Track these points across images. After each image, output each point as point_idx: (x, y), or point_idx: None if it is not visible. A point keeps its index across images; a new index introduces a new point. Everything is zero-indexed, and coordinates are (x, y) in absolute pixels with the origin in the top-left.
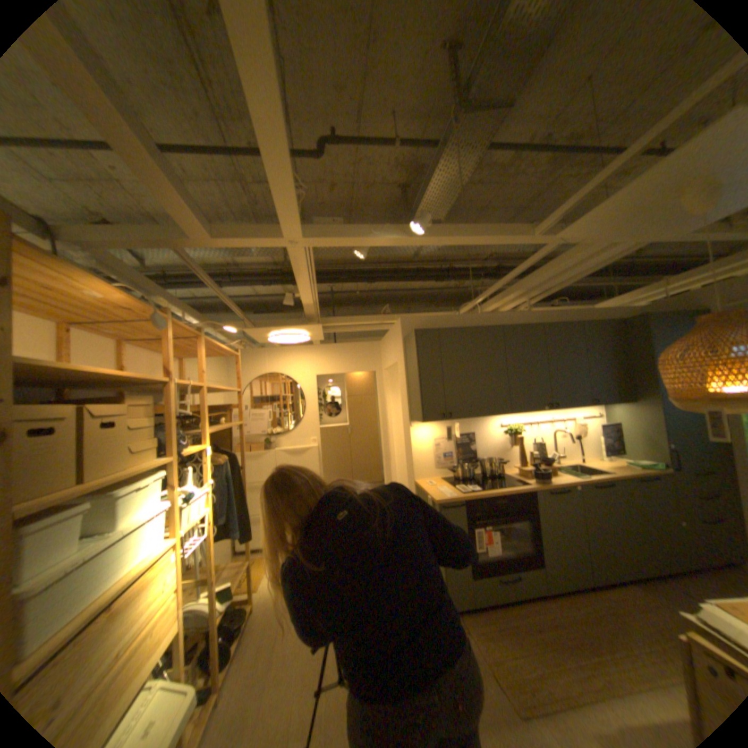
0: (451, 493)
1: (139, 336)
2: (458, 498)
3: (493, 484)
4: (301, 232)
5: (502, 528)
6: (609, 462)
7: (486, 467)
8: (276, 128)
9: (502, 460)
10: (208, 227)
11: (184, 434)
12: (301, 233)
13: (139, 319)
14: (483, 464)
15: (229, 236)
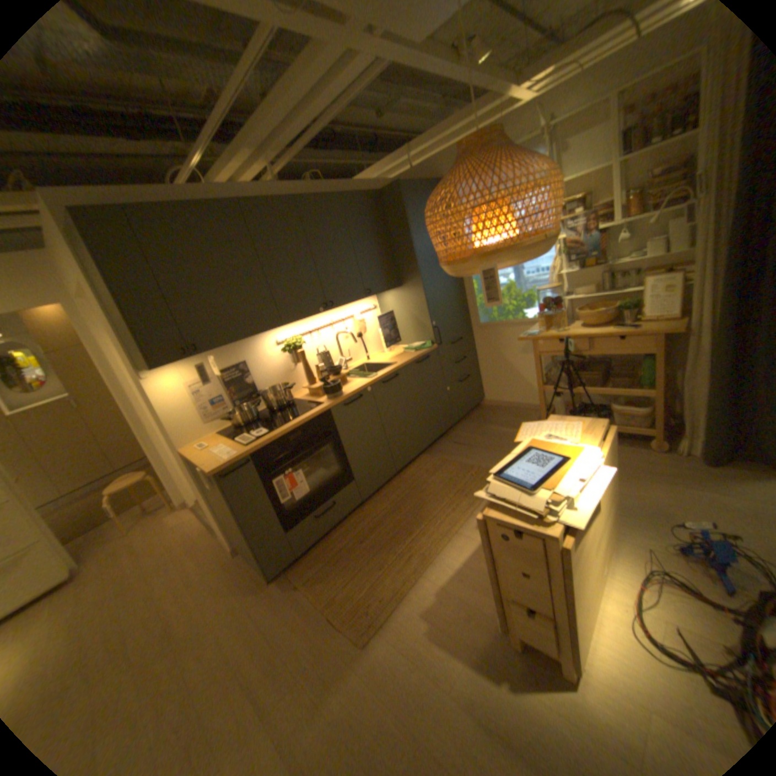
0: (229, 452)
1: None
2: (238, 455)
3: (282, 417)
4: None
5: (303, 462)
6: (389, 353)
7: (270, 400)
8: None
9: (286, 384)
10: None
11: None
12: None
13: None
14: (265, 397)
15: None
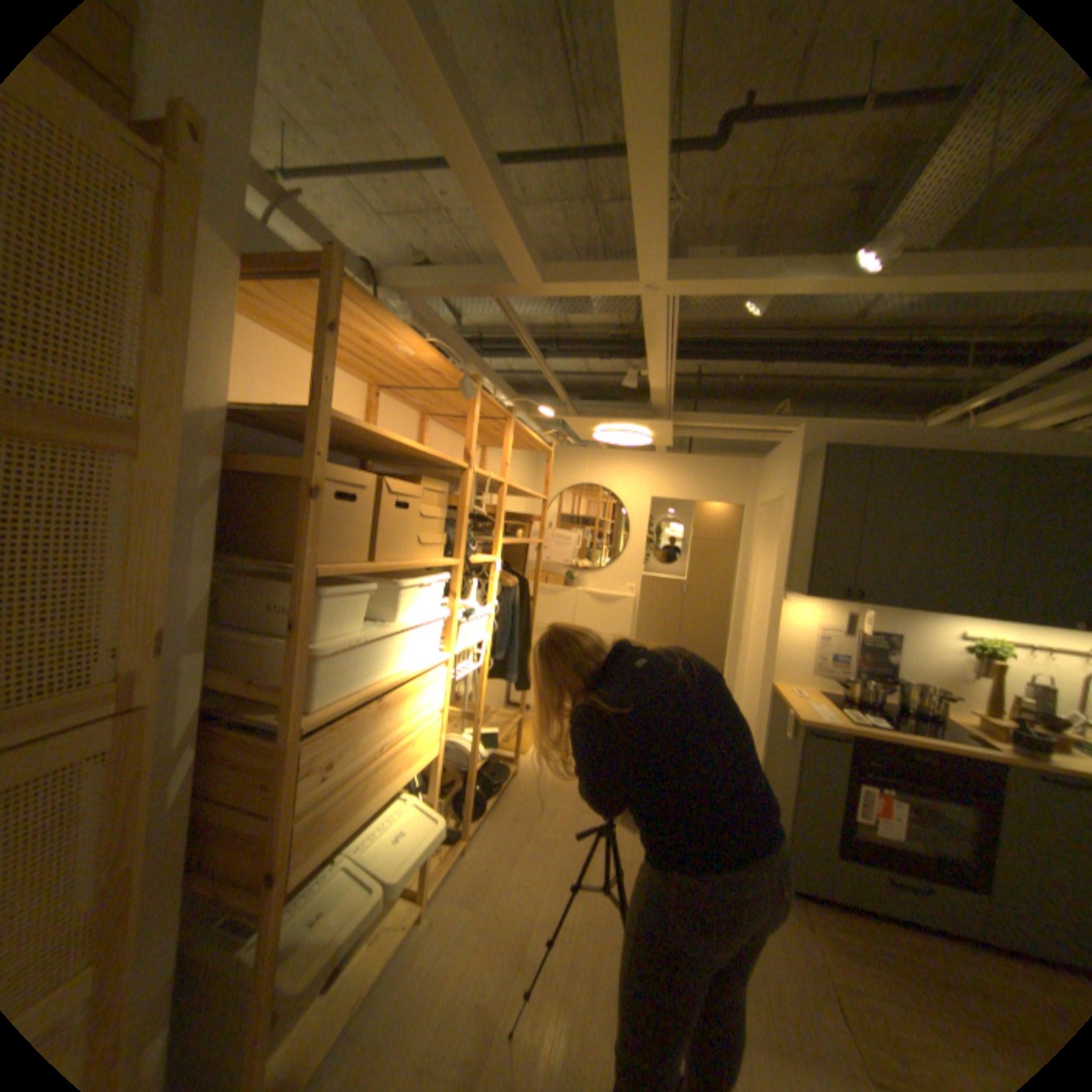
0: (833, 718)
1: (444, 410)
2: (843, 727)
3: (919, 727)
4: (665, 271)
5: (918, 802)
6: None
7: (913, 698)
8: (655, 102)
9: (949, 693)
10: (540, 267)
11: (474, 539)
12: (666, 274)
13: (447, 387)
14: (907, 691)
15: (566, 279)
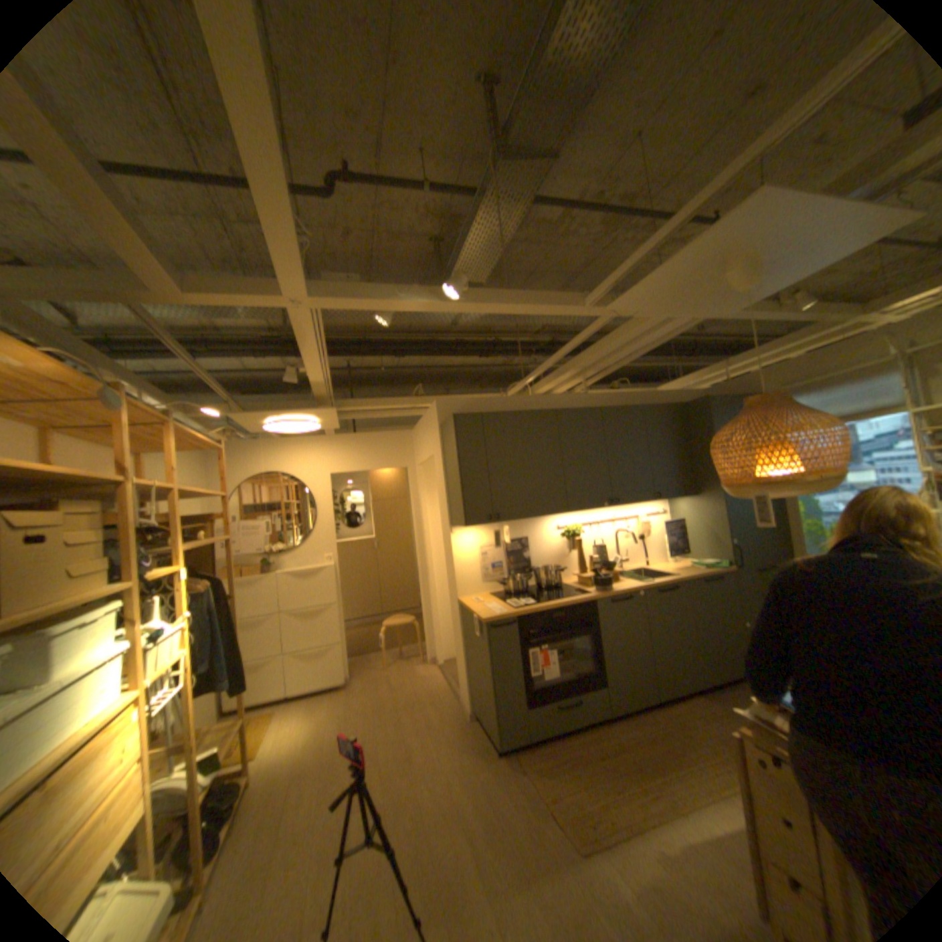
0: (501, 610)
1: (77, 422)
2: (509, 614)
3: (549, 595)
4: (306, 290)
5: (560, 646)
6: (674, 564)
7: (542, 577)
8: (272, 162)
9: (559, 567)
10: (178, 278)
11: (146, 554)
12: (307, 292)
13: (78, 398)
14: (538, 574)
15: (209, 291)
